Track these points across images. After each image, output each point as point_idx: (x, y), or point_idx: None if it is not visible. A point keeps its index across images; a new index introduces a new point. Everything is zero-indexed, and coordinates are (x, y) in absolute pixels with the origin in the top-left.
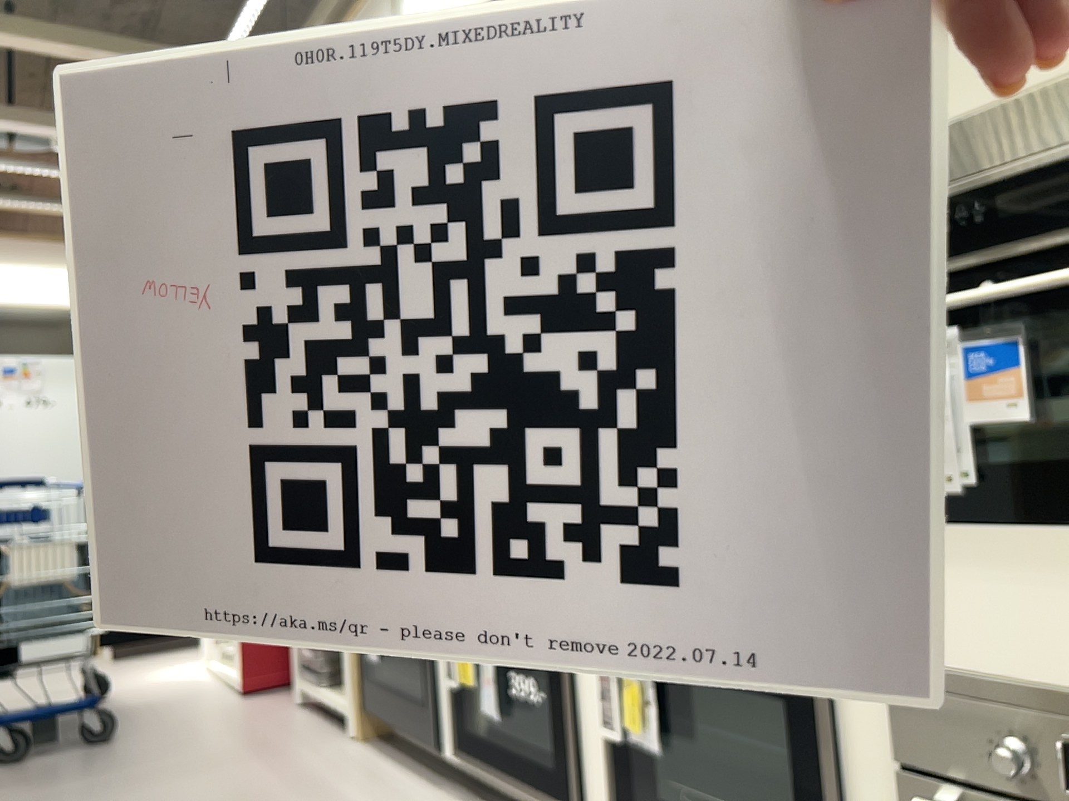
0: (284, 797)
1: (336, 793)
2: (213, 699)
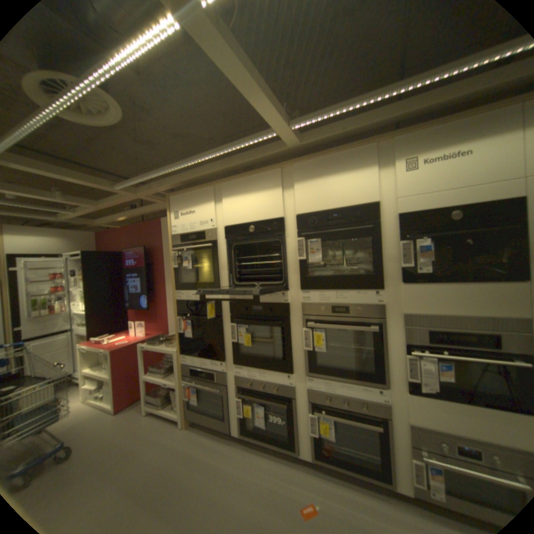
0: (176, 467)
1: (195, 459)
2: (100, 421)
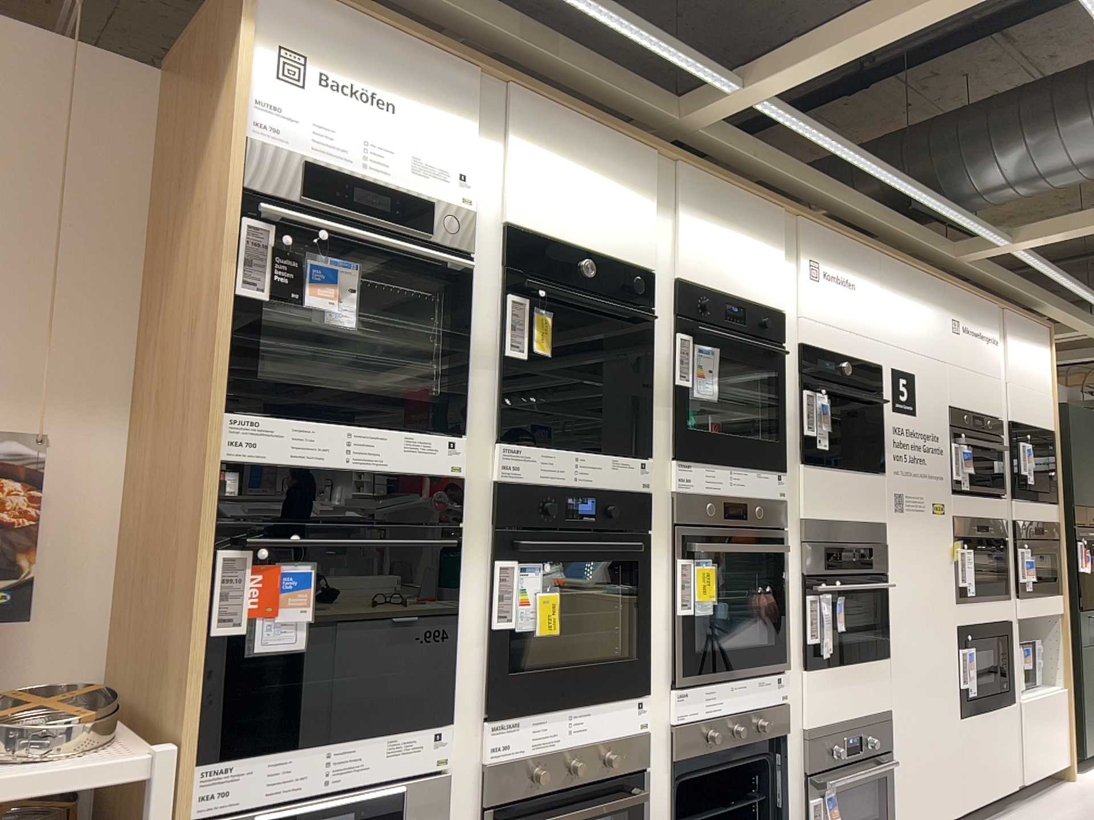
0: None
1: None
2: None
